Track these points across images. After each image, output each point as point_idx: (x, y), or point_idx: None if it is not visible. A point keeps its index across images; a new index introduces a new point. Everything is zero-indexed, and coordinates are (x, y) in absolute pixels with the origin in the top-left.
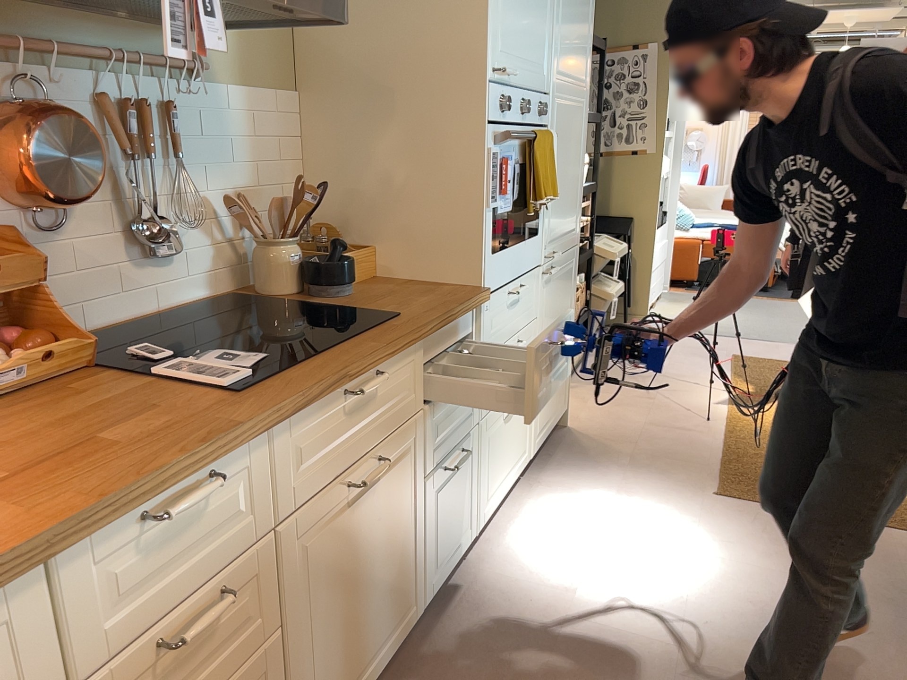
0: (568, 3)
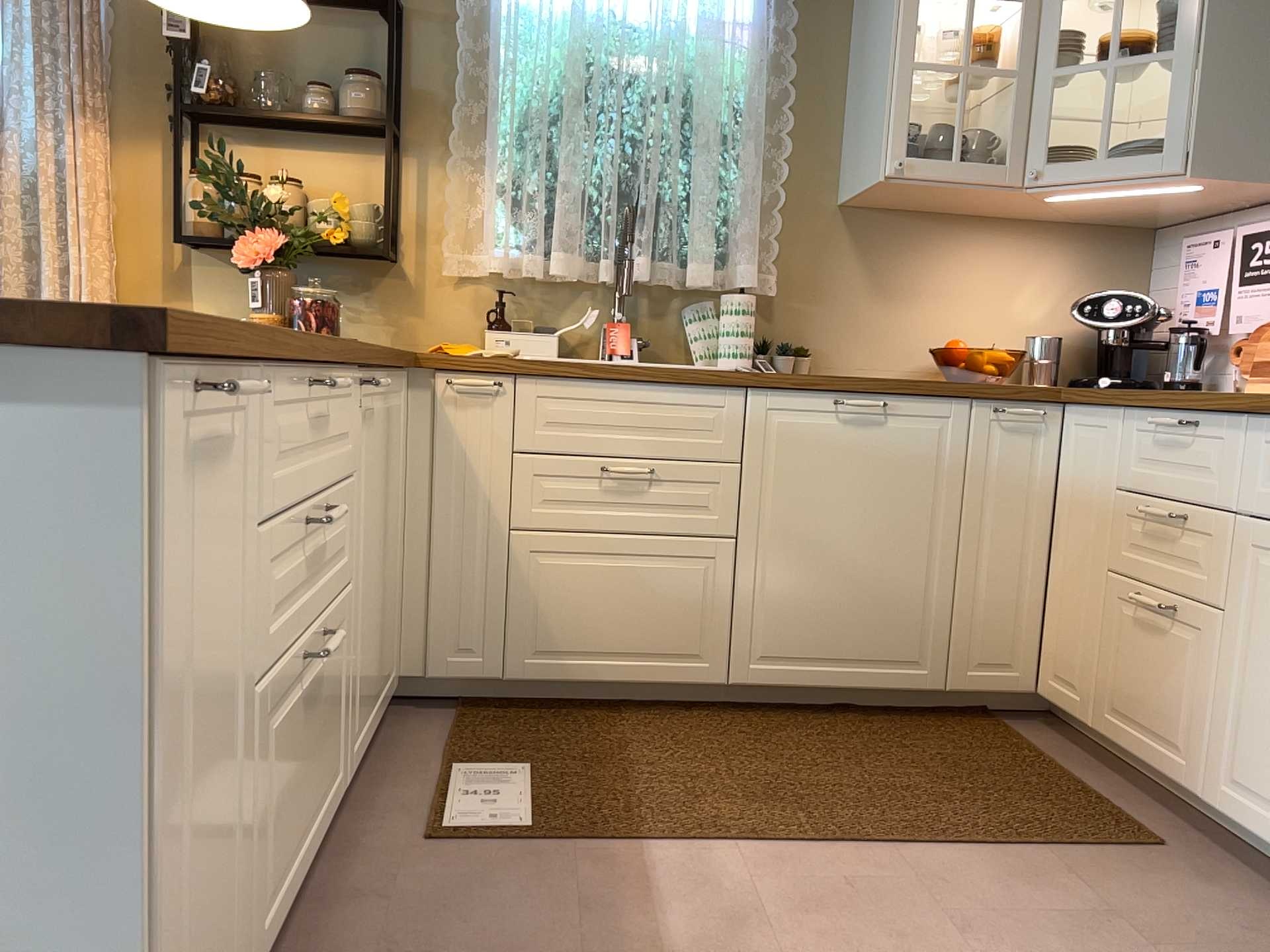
0: None
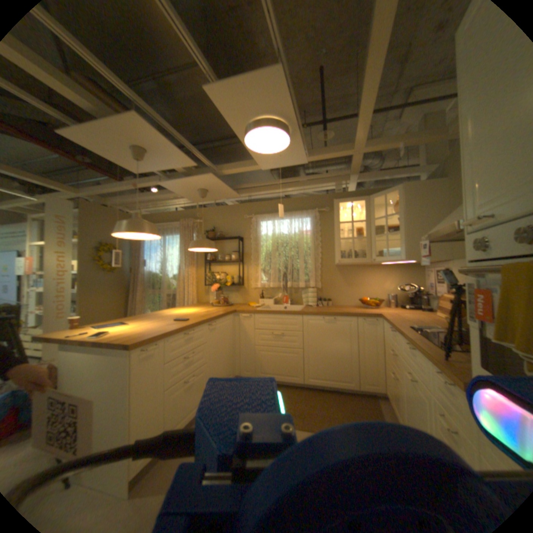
0: None
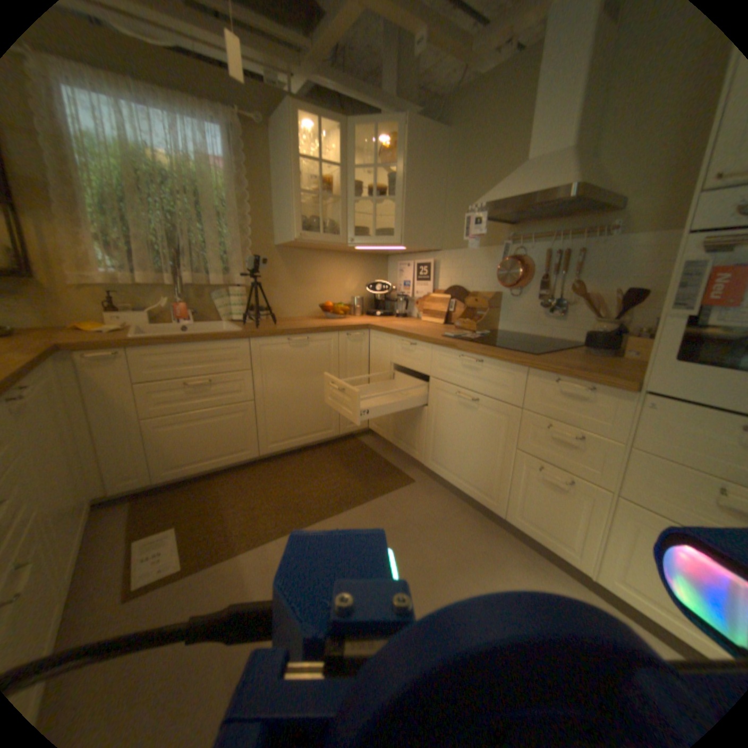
0: None
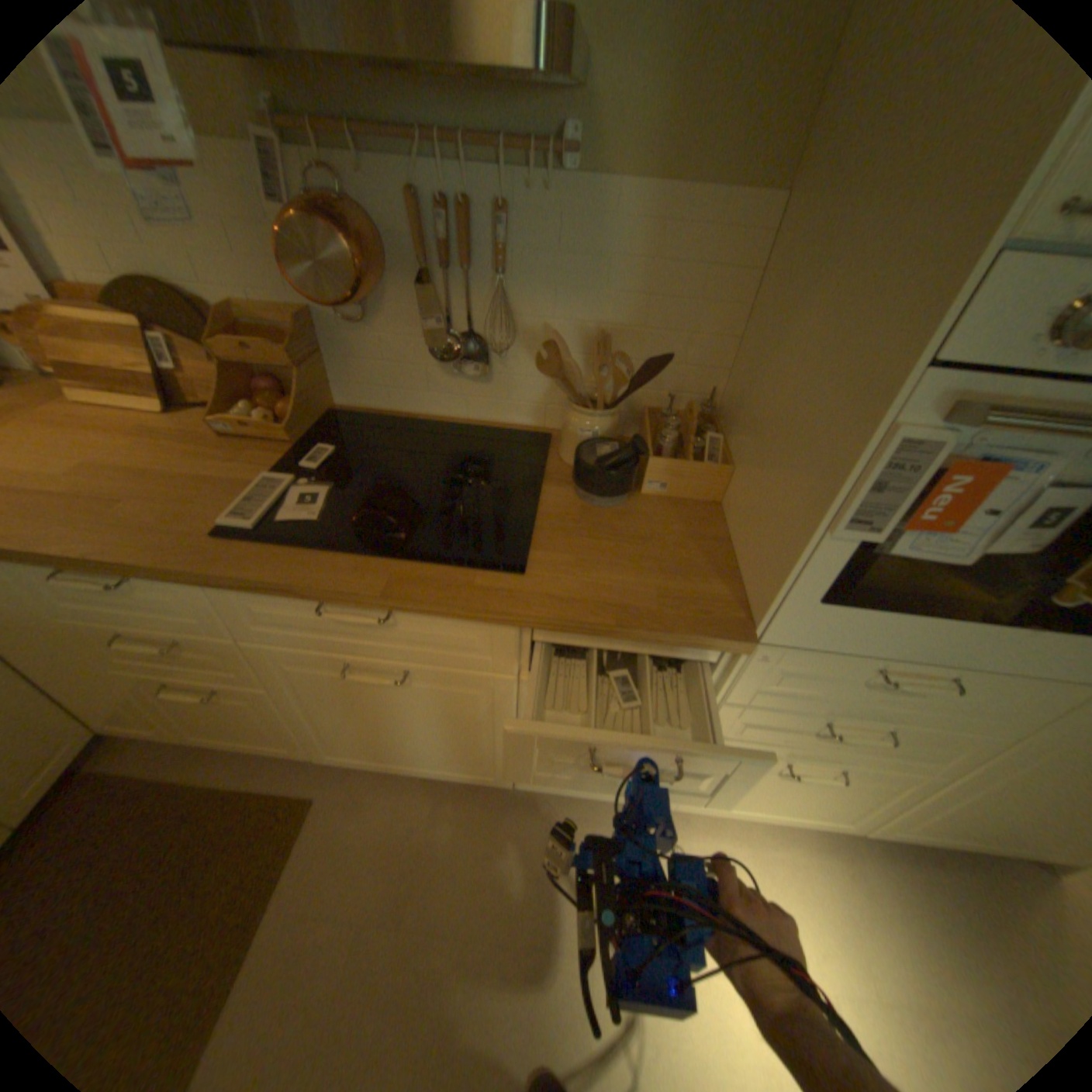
0: None
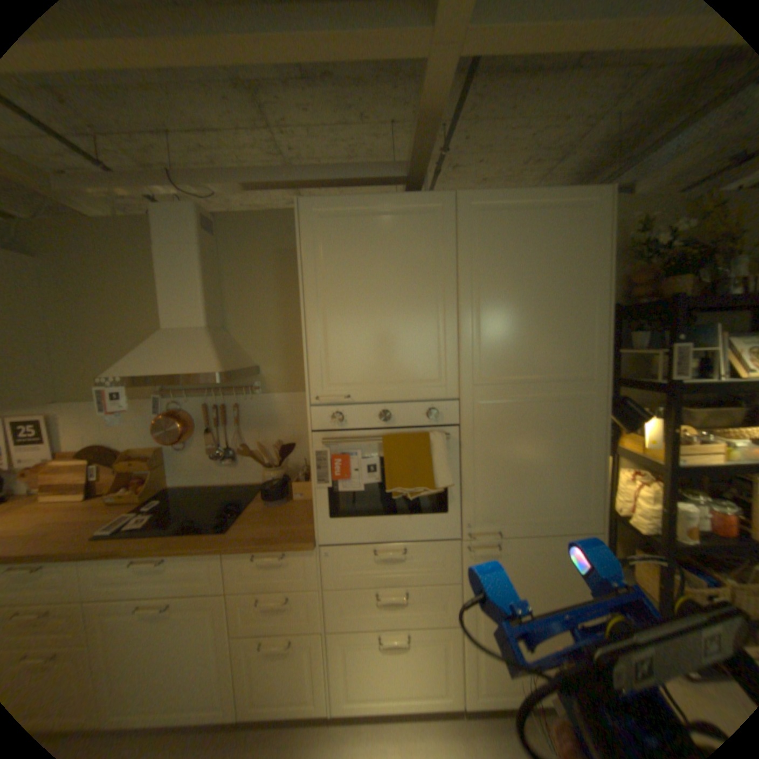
0: (500, 313)
